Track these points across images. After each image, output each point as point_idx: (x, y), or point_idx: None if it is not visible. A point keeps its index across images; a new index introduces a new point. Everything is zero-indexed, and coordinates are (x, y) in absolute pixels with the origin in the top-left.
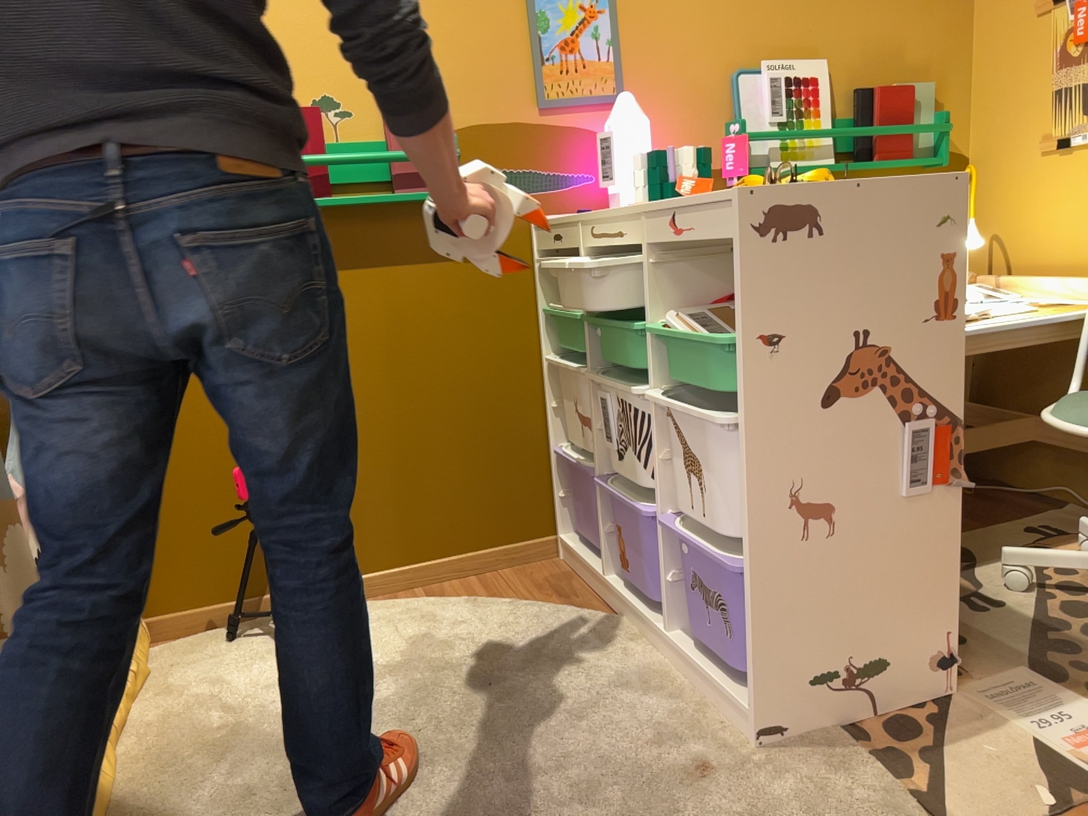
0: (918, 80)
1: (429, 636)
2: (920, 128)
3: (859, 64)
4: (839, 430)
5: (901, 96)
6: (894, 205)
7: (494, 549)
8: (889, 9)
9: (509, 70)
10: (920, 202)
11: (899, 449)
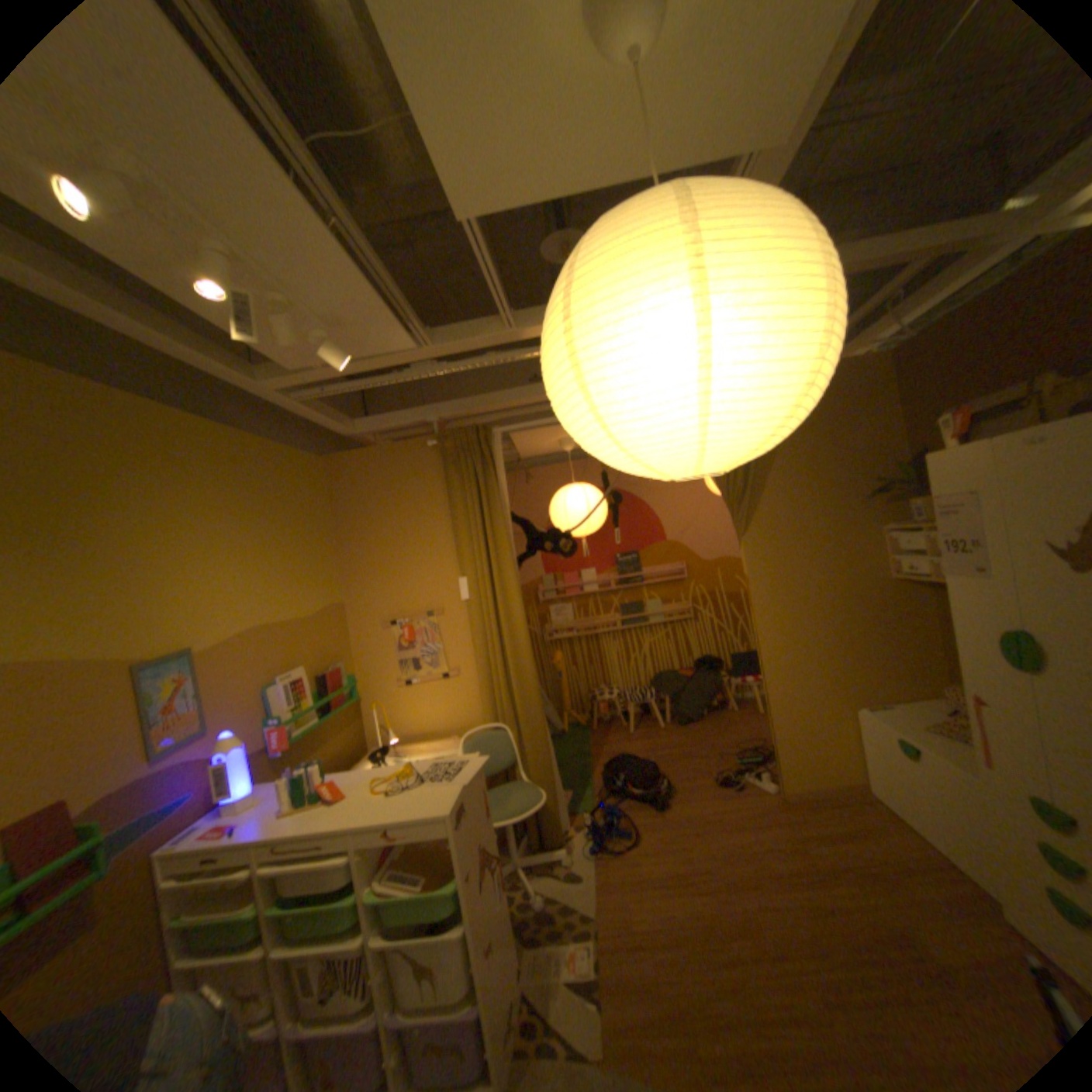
0: (337, 661)
1: None
2: (348, 687)
3: (314, 662)
4: (484, 899)
5: (337, 674)
6: (473, 782)
7: None
8: (320, 631)
9: (124, 745)
10: (476, 775)
11: (494, 889)
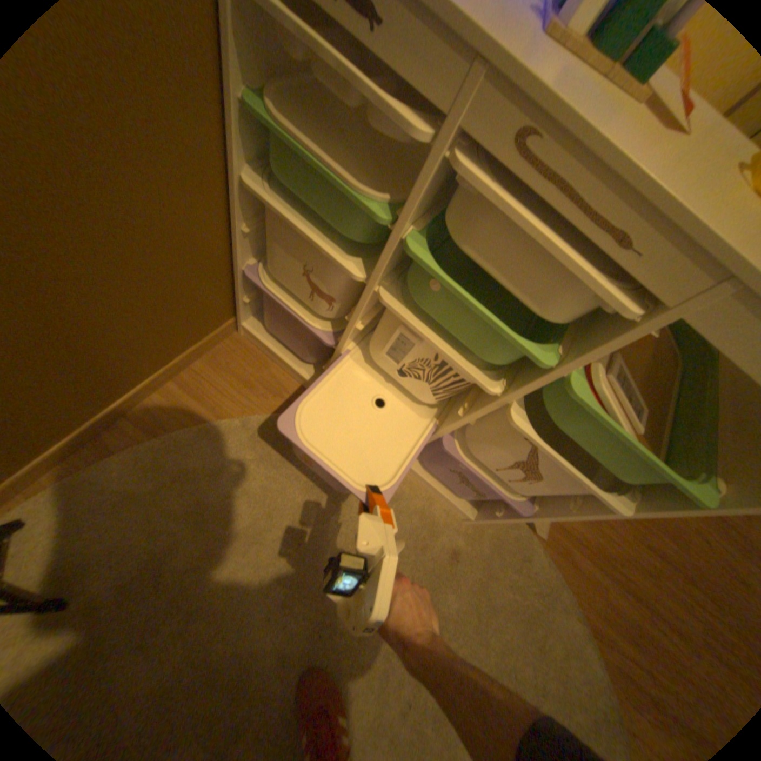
0: None
1: (203, 502)
2: None
3: None
4: None
5: None
6: None
7: (186, 355)
8: None
9: None
10: None
11: None
